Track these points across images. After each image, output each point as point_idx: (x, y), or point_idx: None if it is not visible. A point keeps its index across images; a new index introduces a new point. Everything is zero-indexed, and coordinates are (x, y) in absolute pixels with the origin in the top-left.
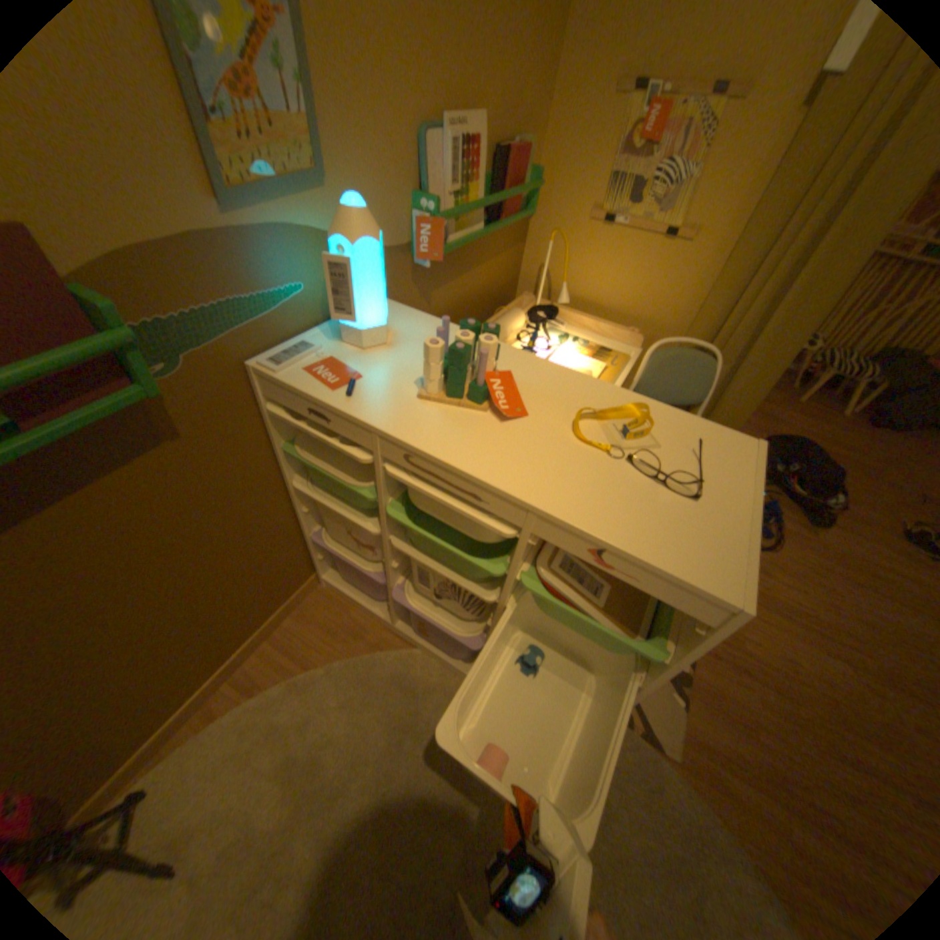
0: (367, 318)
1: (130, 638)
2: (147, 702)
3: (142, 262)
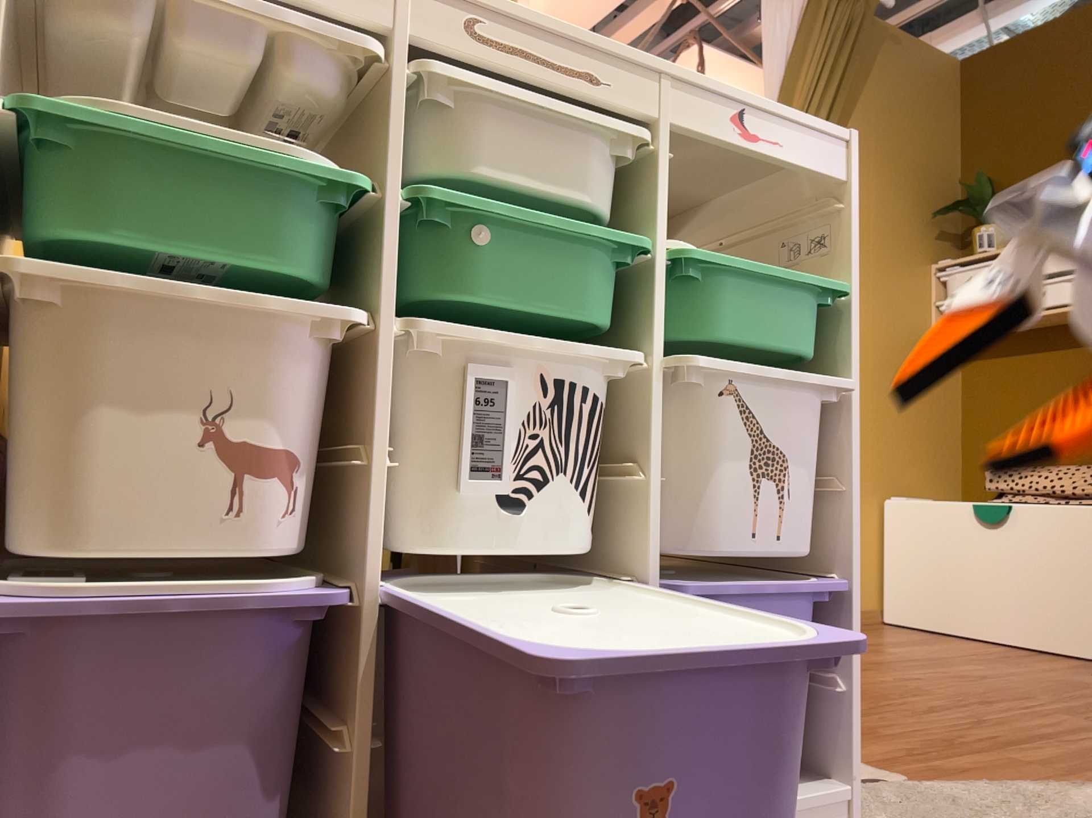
0: None
1: None
2: None
3: None
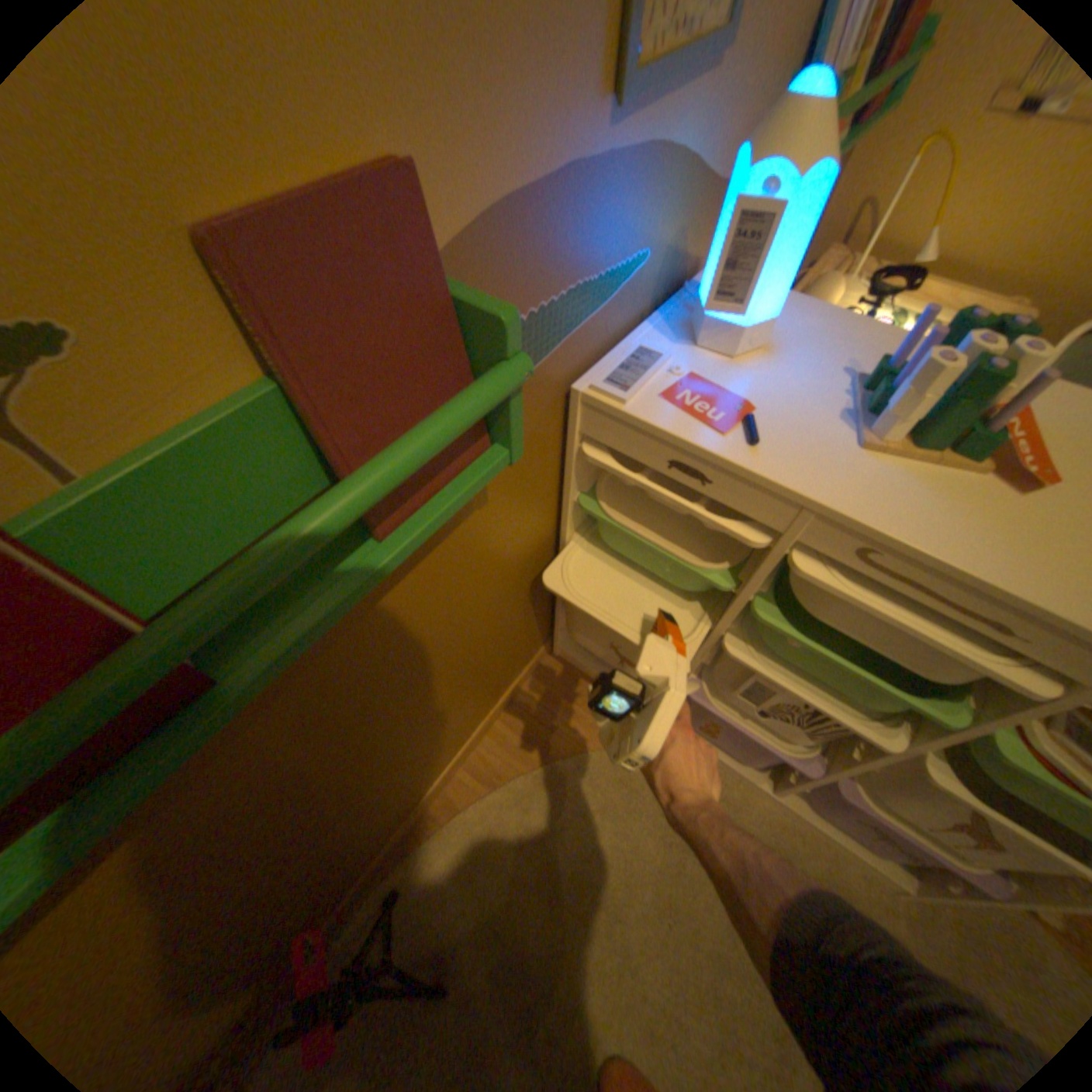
0: (759, 305)
1: (400, 745)
2: (400, 802)
3: (516, 221)
